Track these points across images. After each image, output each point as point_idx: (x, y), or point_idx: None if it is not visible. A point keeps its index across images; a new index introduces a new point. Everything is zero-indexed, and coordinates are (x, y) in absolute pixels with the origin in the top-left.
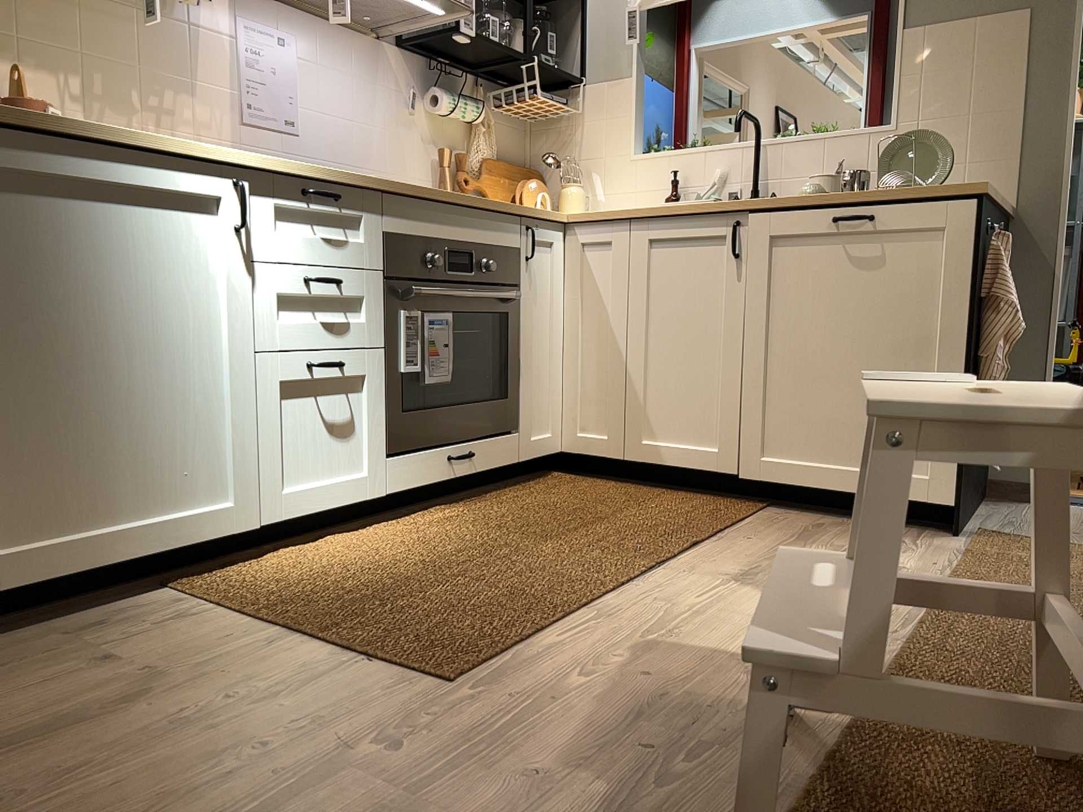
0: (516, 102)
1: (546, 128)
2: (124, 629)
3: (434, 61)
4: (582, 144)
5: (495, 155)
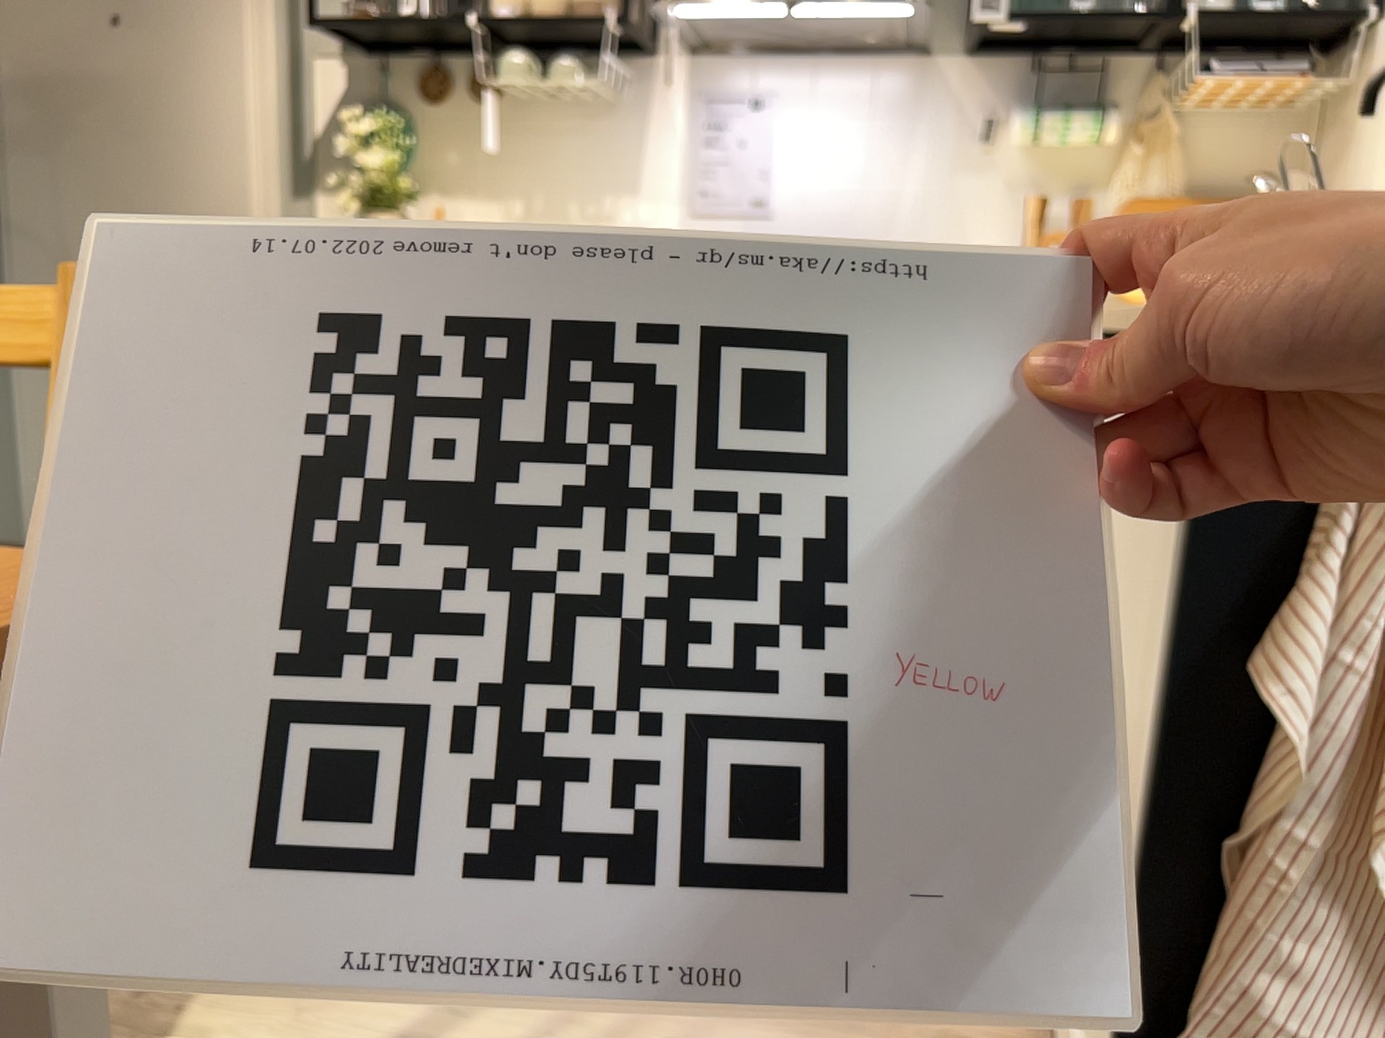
0: (1182, 91)
1: (1336, 113)
2: None
3: (1046, 53)
4: (1365, 142)
5: (1188, 186)
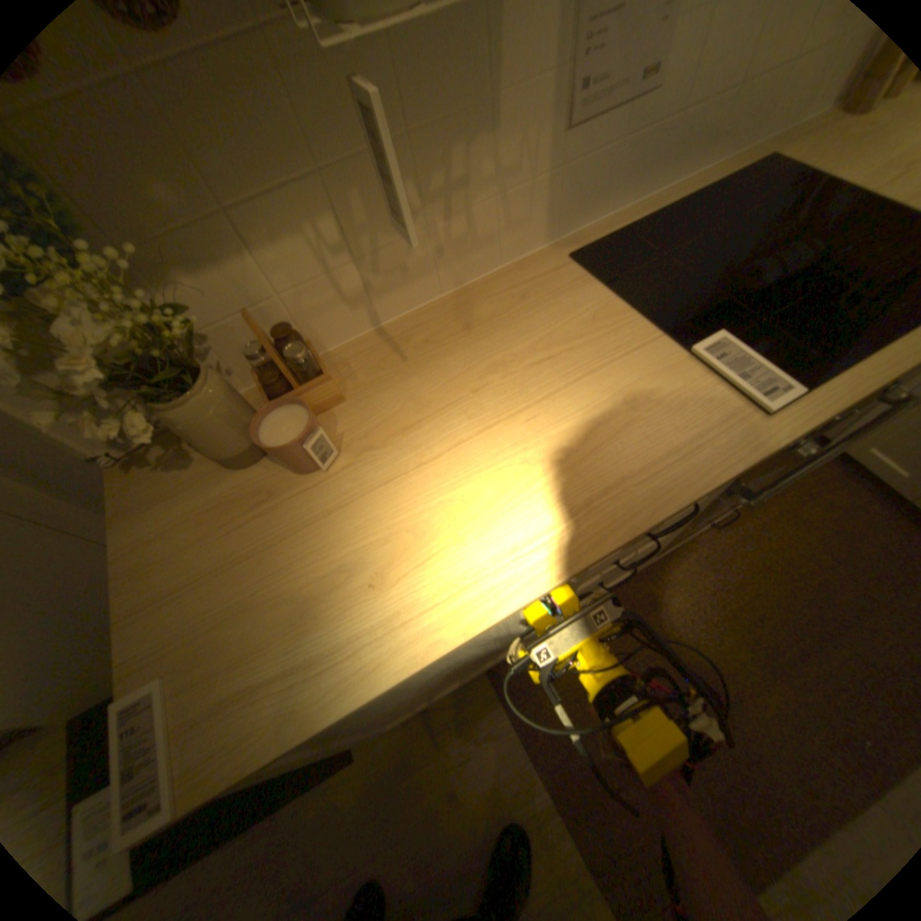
0: None
1: None
2: (459, 745)
3: None
4: None
5: None
